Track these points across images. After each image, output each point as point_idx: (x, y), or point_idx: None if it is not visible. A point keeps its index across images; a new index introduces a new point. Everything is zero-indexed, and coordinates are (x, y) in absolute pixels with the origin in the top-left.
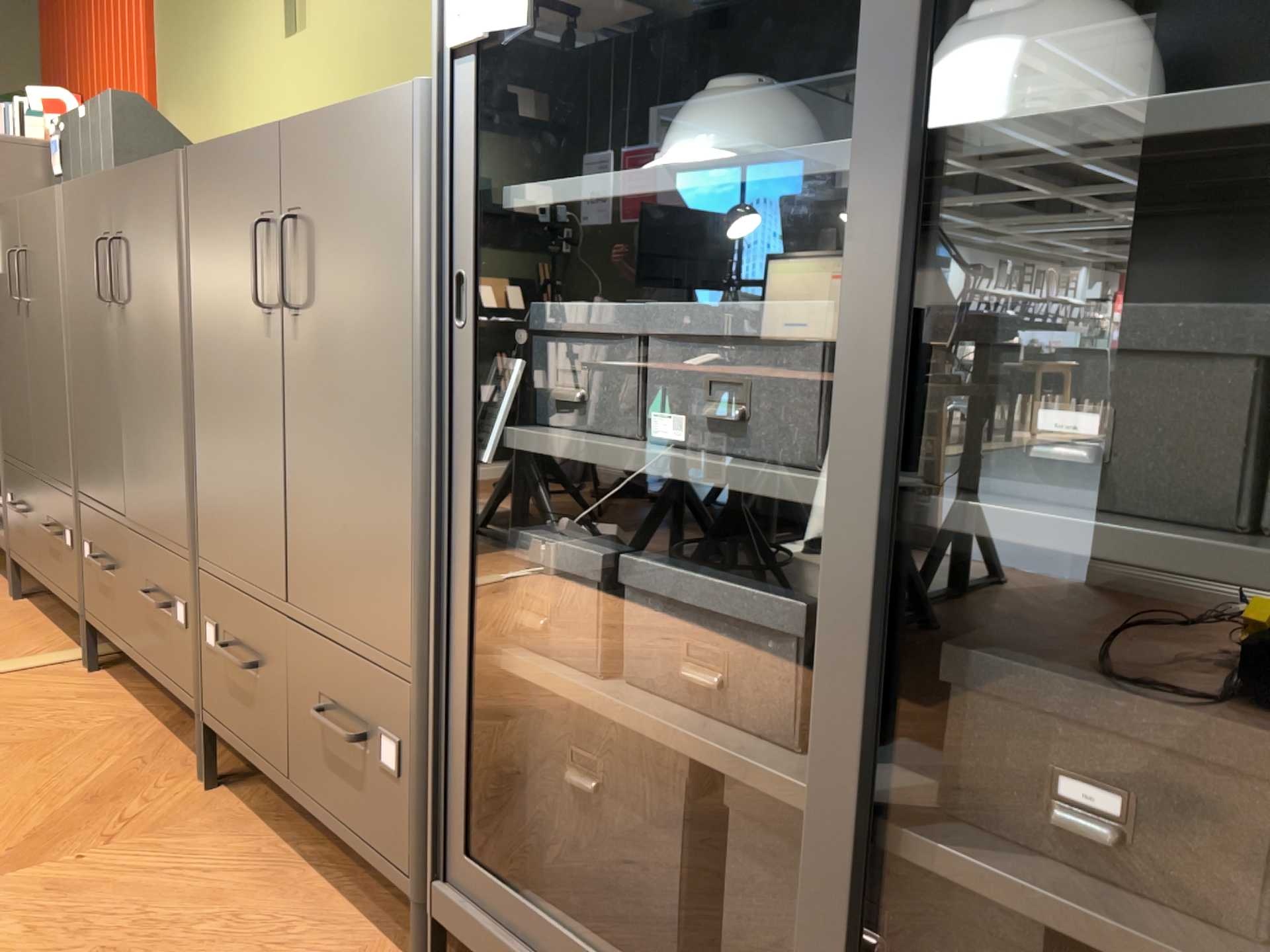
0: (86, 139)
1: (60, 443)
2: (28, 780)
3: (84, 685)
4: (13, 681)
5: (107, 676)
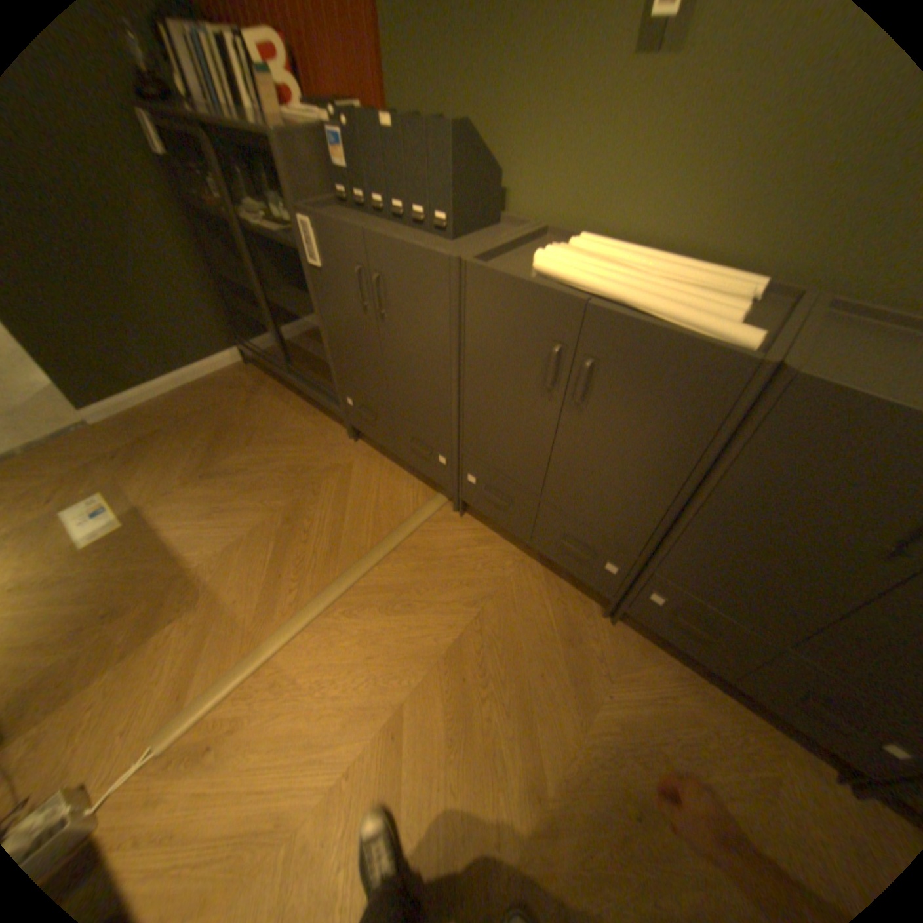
0: (391, 149)
1: (433, 414)
2: (523, 627)
3: (468, 529)
4: (430, 530)
5: (470, 517)
